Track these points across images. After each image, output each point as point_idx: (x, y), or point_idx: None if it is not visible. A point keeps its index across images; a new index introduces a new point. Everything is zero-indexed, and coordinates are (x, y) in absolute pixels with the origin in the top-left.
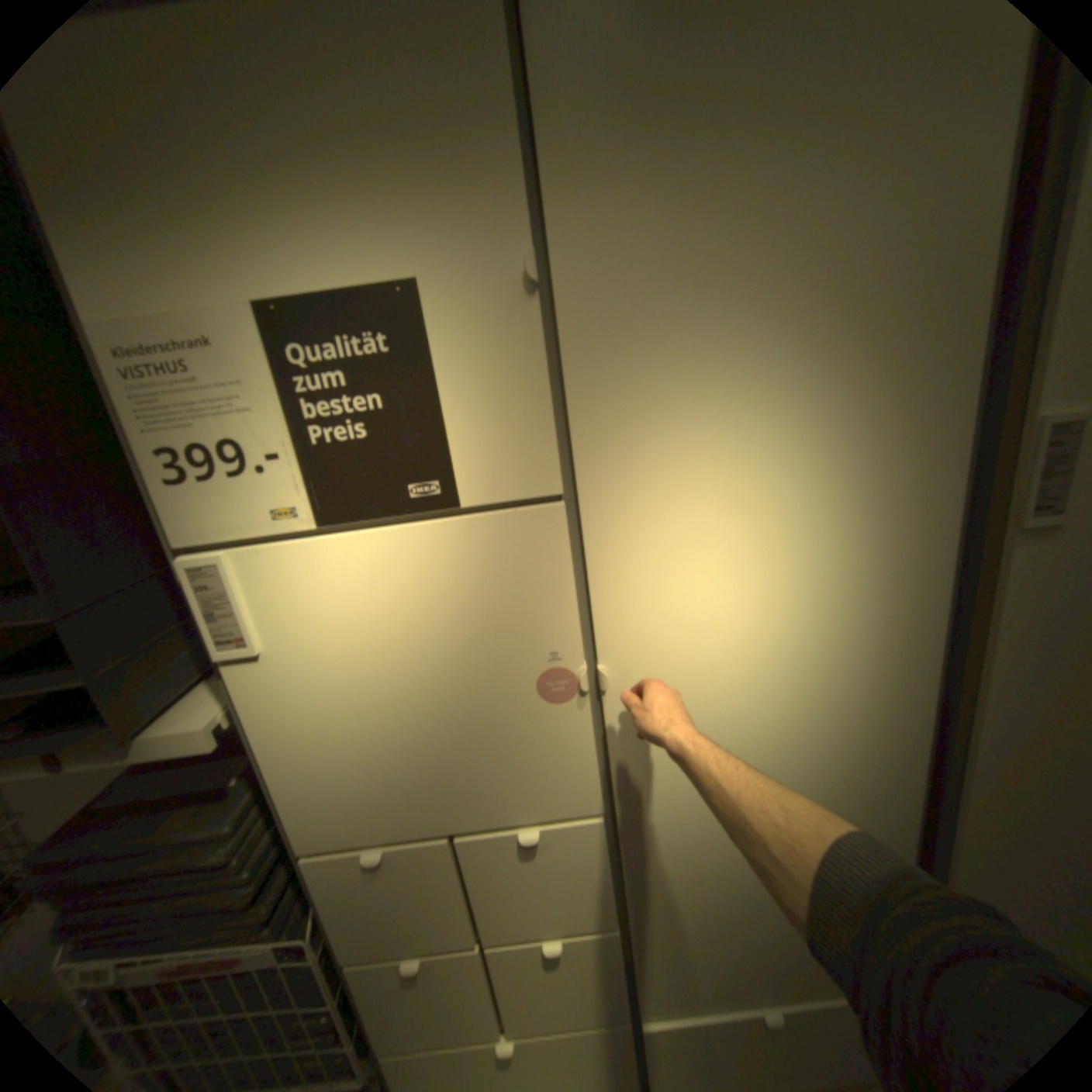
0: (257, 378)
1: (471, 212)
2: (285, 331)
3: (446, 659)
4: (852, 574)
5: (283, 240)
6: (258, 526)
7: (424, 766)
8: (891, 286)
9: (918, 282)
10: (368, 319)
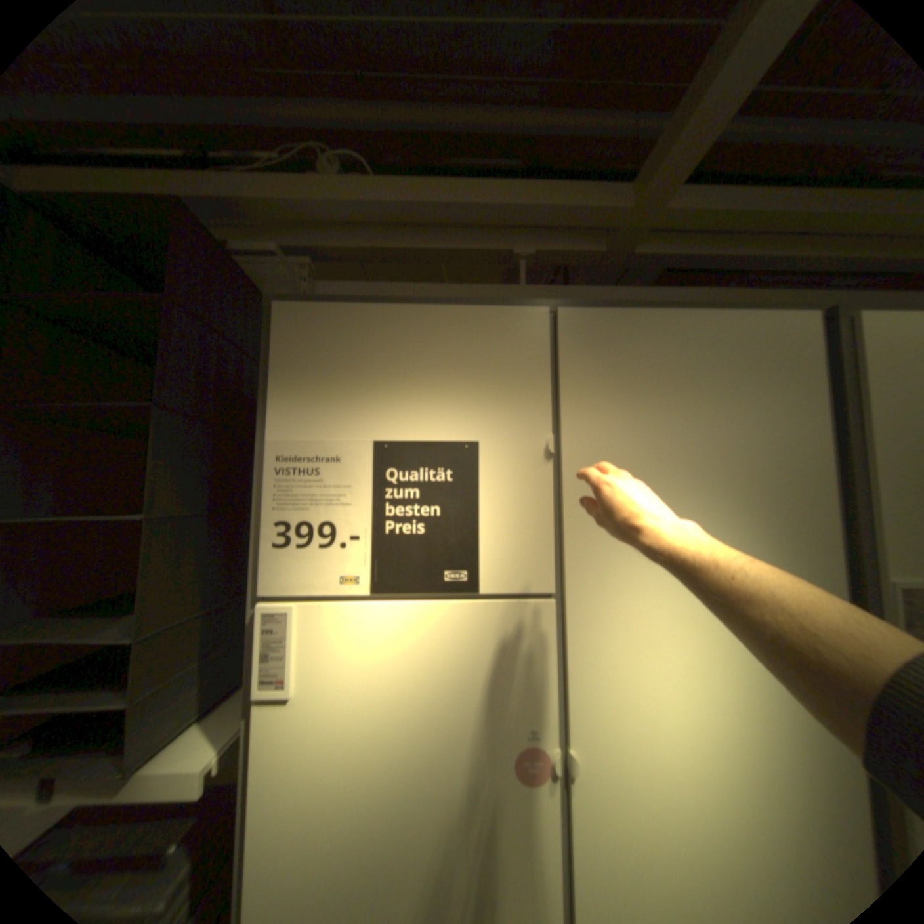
0: (361, 485)
1: (518, 412)
2: (388, 460)
3: (442, 726)
4: (777, 692)
5: (403, 411)
6: (326, 587)
7: (398, 844)
8: (774, 485)
9: (790, 485)
10: (443, 460)
